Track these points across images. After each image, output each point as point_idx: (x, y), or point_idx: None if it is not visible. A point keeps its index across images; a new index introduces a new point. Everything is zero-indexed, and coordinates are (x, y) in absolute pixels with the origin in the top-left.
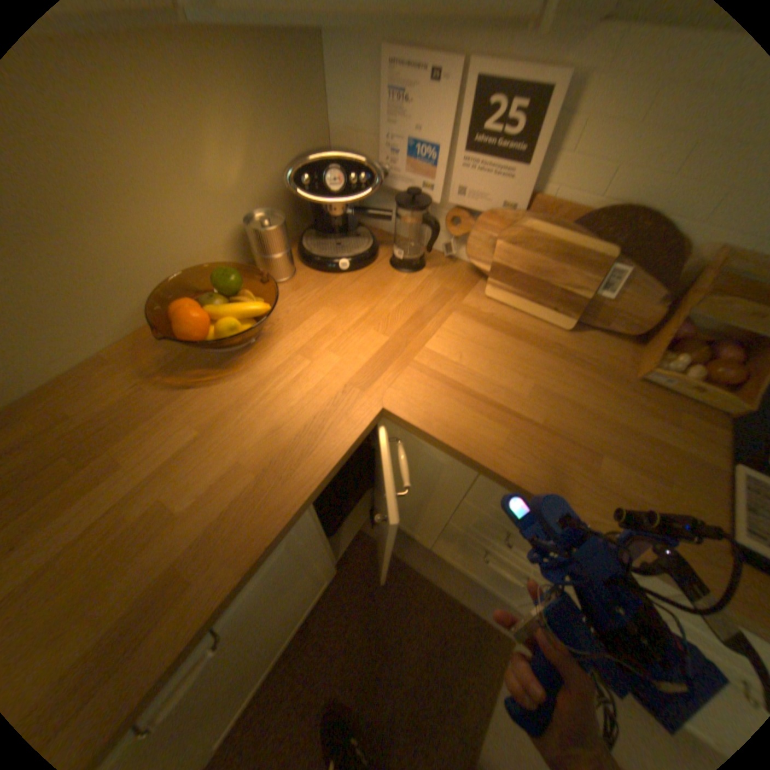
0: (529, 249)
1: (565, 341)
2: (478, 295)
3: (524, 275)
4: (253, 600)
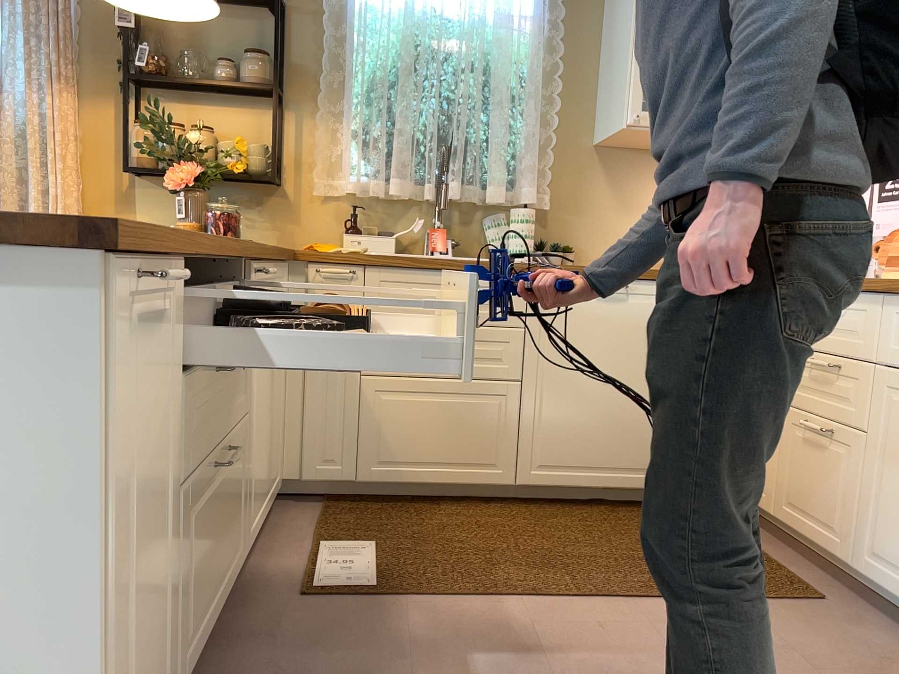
0: None
1: None
2: None
3: None
4: (639, 311)
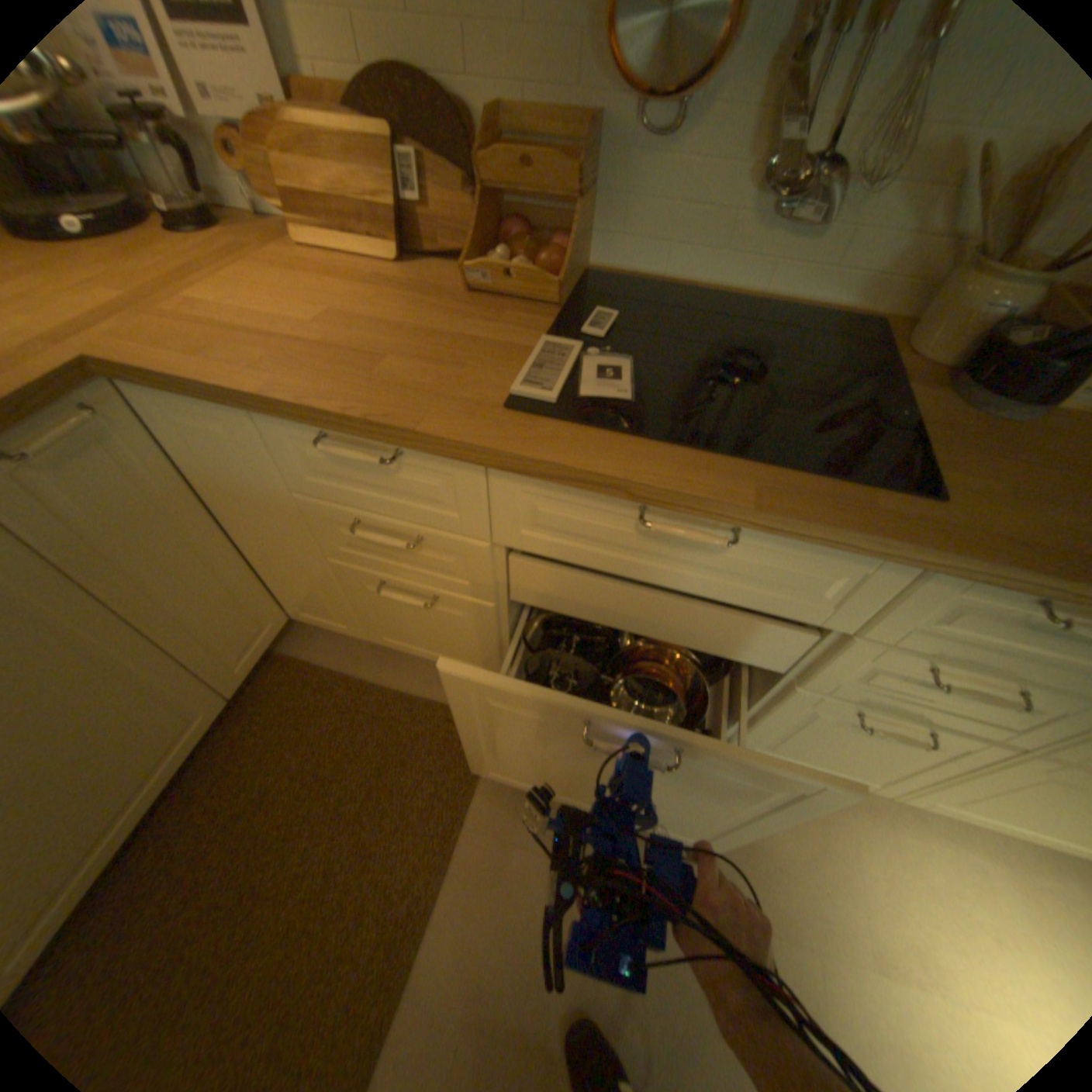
0: (302, 152)
1: (384, 270)
2: (281, 243)
3: (314, 195)
4: None
